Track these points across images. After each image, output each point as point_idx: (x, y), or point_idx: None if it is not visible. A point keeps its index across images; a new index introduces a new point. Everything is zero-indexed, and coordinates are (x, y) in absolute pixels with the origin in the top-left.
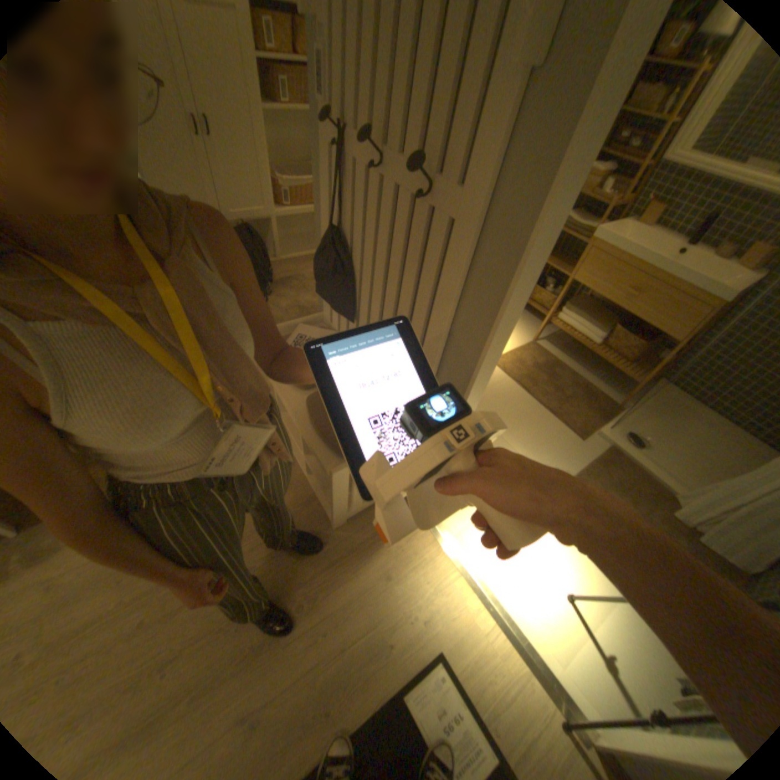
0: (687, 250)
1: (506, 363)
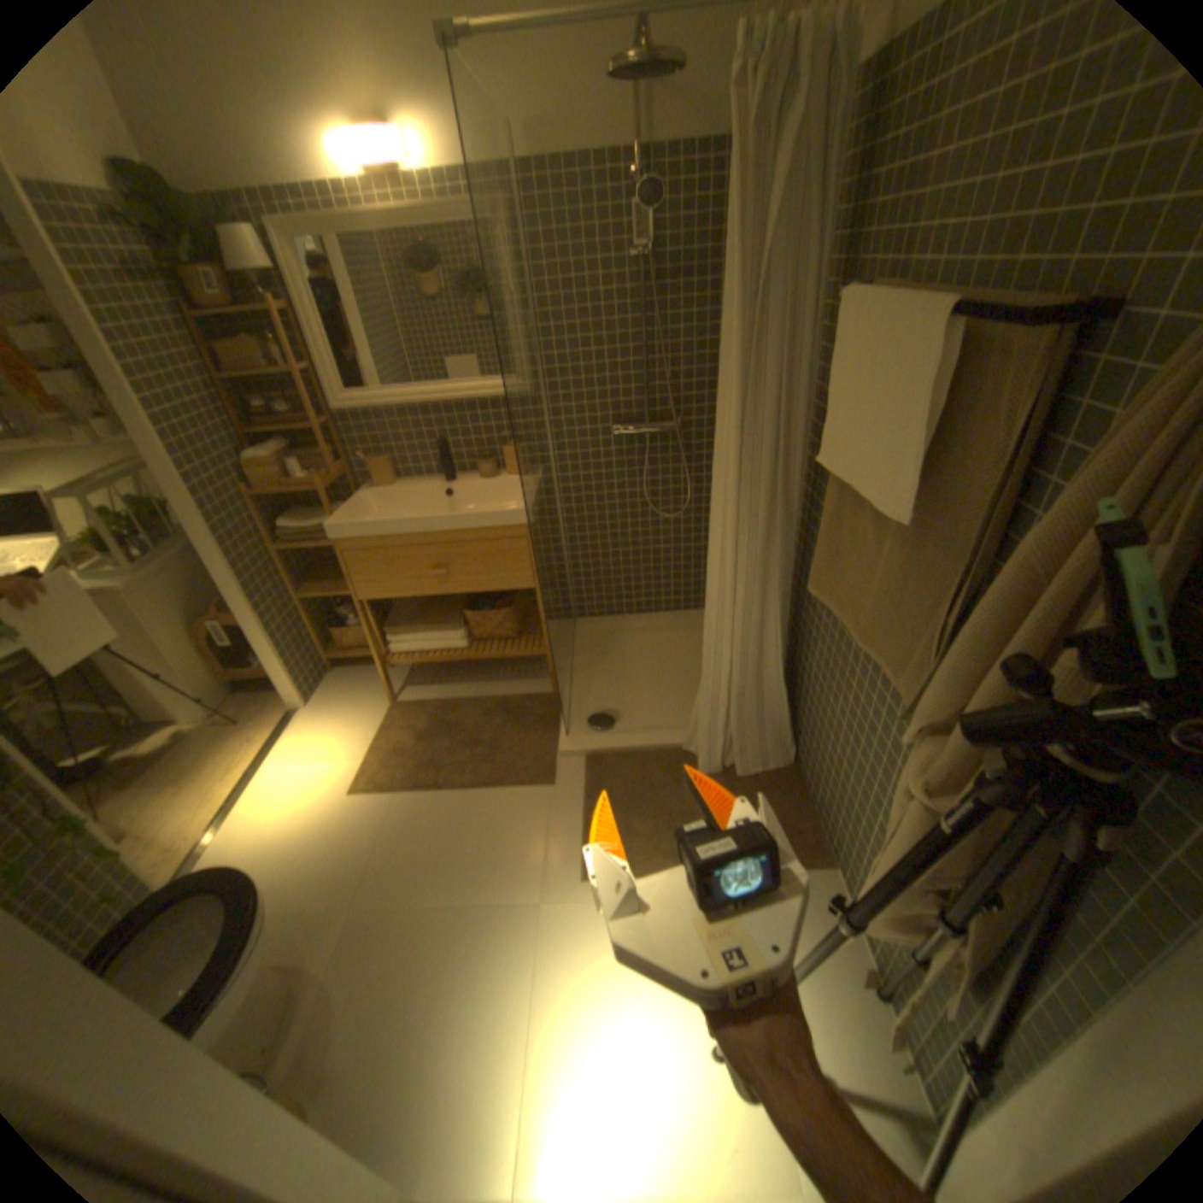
0: (454, 489)
1: (376, 775)
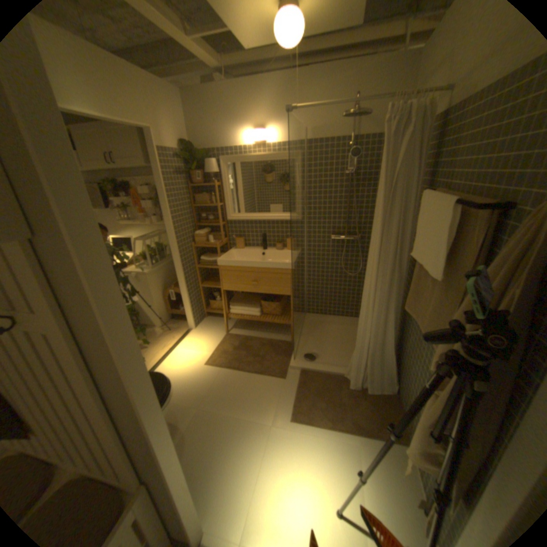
0: (265, 253)
1: (215, 360)
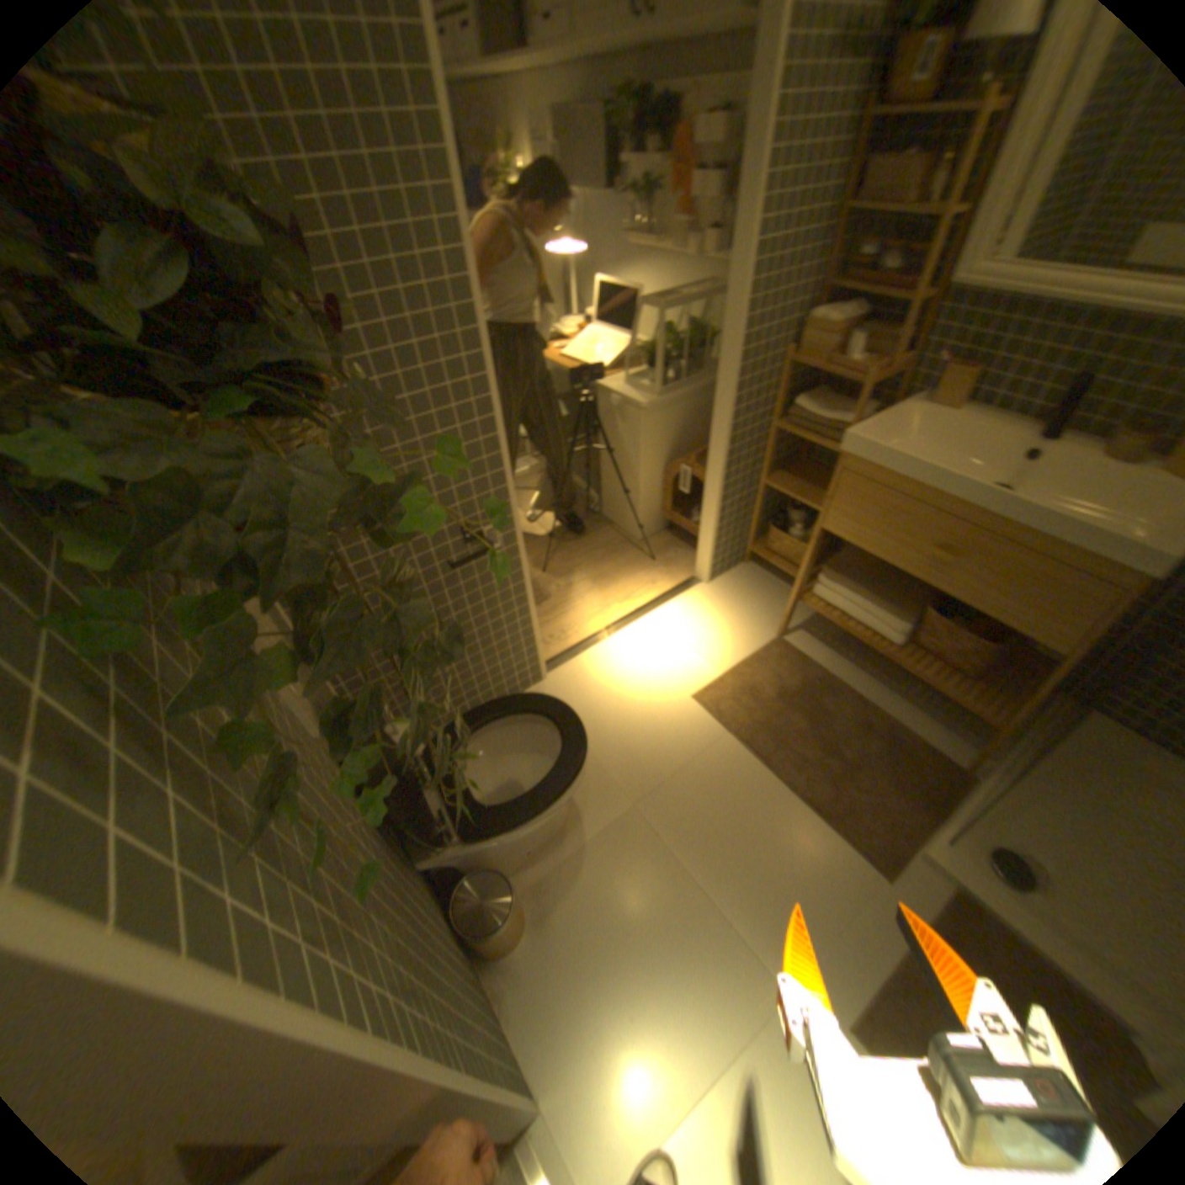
0: (1044, 451)
1: (723, 699)
